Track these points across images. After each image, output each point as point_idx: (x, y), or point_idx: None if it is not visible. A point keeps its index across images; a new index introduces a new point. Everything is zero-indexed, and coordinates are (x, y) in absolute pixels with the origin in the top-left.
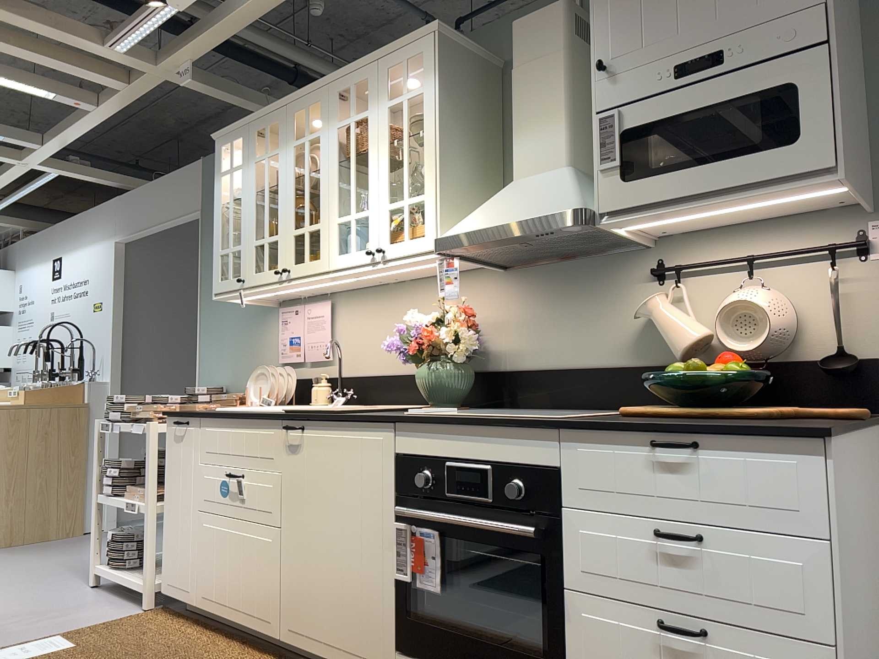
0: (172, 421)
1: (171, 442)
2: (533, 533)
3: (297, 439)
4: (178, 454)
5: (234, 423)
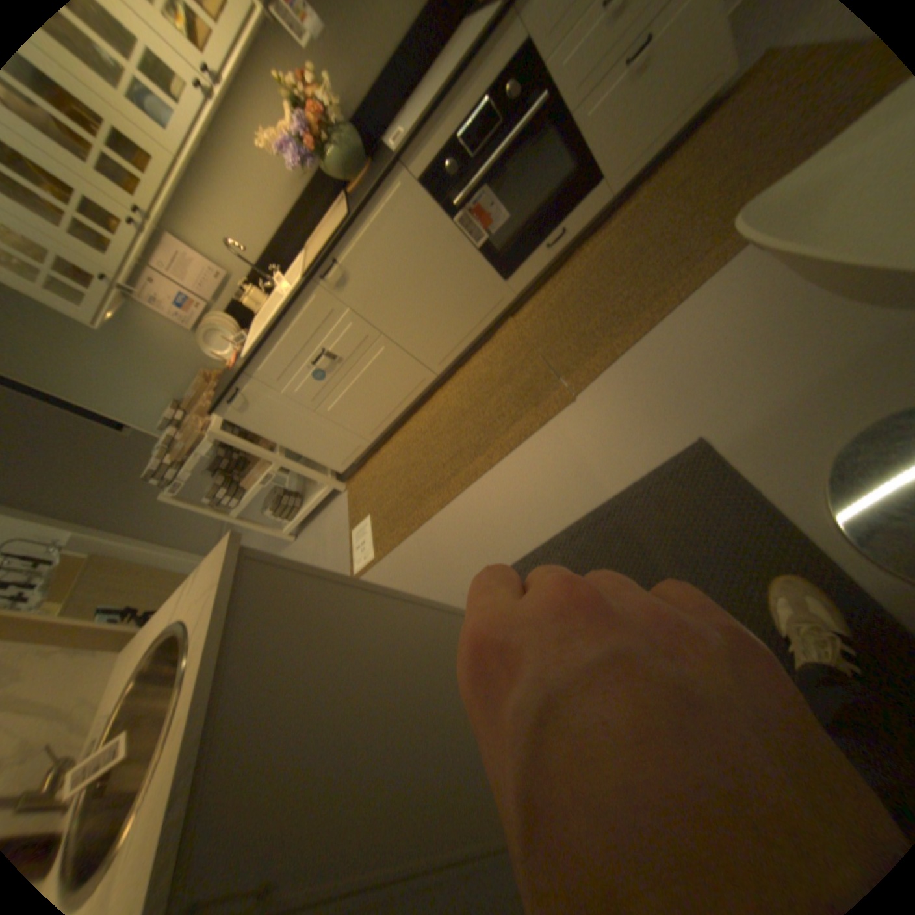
0: (225, 408)
1: (243, 417)
2: (547, 93)
3: (340, 271)
4: (259, 413)
5: (279, 334)
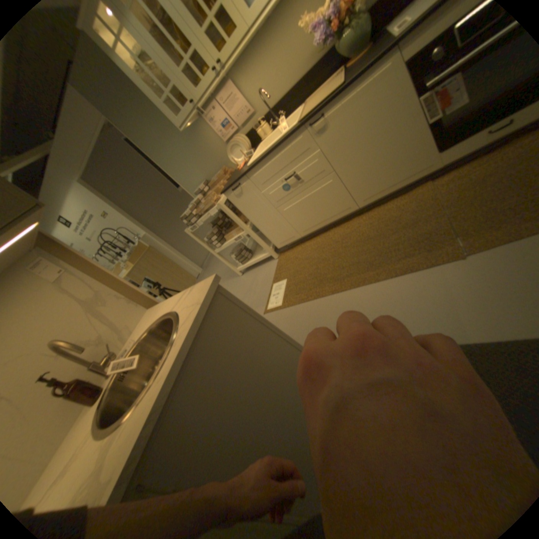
0: (229, 192)
1: (237, 199)
2: None
3: (323, 122)
4: (246, 200)
5: (272, 156)
